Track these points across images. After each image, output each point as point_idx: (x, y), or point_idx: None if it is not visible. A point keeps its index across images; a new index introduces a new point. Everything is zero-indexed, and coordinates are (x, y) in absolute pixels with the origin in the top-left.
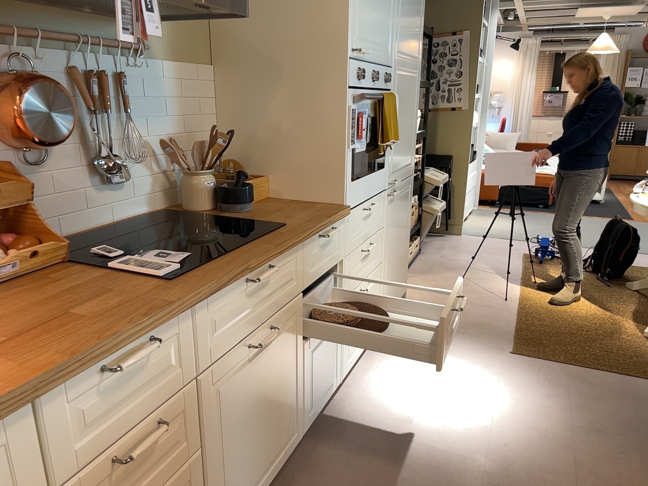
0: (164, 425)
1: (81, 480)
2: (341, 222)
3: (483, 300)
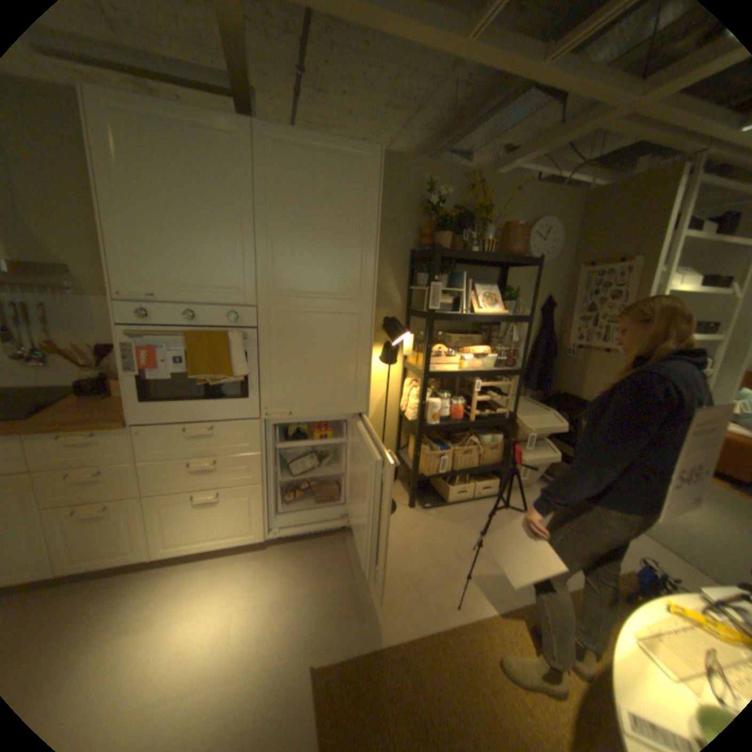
0: None
1: None
2: (117, 434)
3: (434, 590)
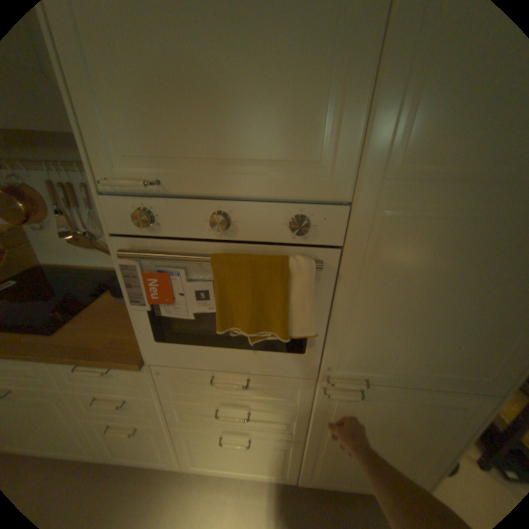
0: None
1: None
2: (135, 370)
3: None
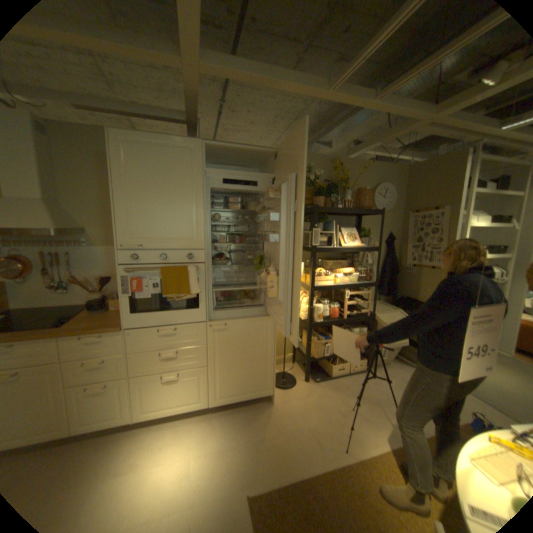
0: None
1: None
2: (115, 335)
3: (328, 440)
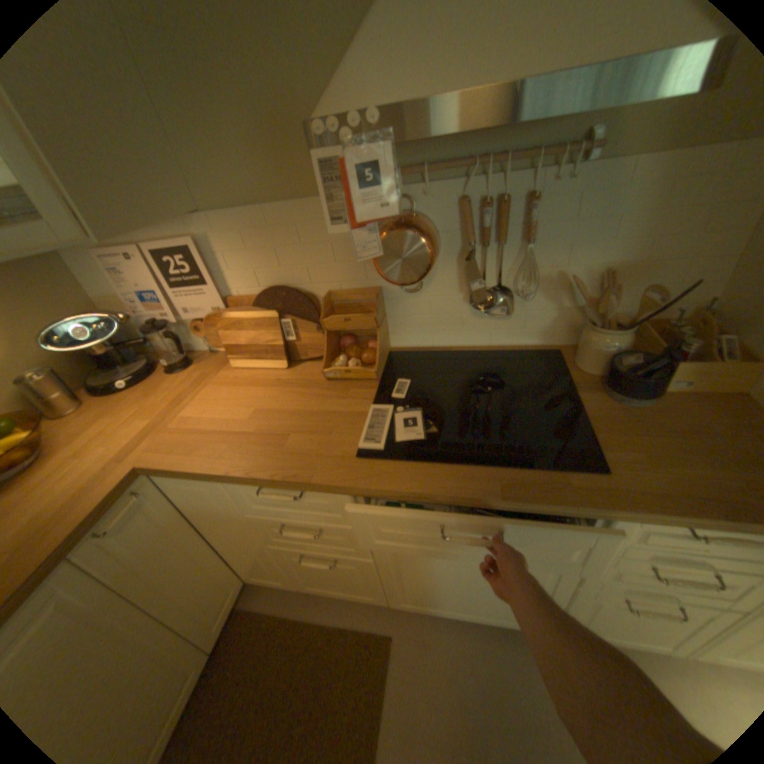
0: (320, 535)
1: (266, 519)
2: None
3: None
